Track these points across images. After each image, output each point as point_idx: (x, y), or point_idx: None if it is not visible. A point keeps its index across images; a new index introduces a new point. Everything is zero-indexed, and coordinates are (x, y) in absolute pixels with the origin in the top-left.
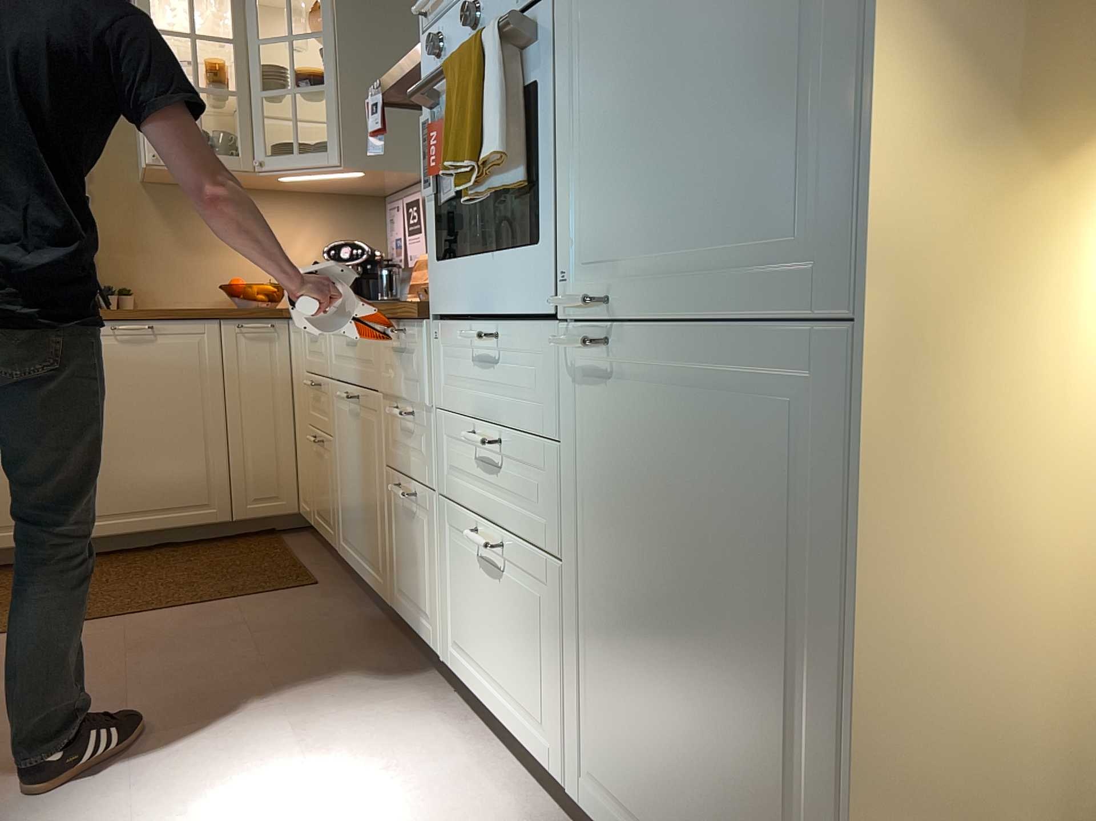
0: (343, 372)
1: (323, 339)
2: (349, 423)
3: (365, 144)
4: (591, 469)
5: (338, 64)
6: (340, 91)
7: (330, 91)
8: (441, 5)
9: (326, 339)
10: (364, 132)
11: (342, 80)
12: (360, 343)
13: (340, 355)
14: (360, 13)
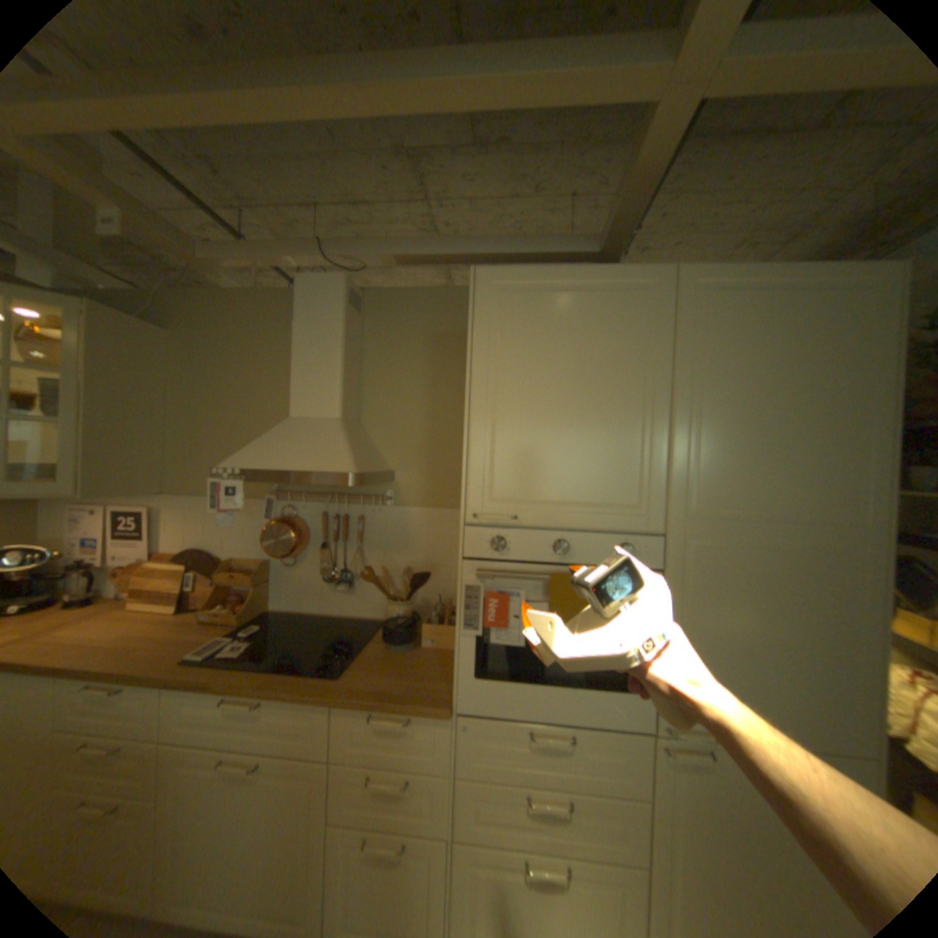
0: (210, 741)
1: (142, 704)
2: (223, 788)
3: (103, 476)
4: (679, 814)
5: (82, 403)
6: (78, 427)
7: (67, 426)
8: (496, 518)
9: (155, 706)
10: (104, 464)
11: (77, 415)
12: (269, 718)
13: (199, 724)
14: (106, 360)
